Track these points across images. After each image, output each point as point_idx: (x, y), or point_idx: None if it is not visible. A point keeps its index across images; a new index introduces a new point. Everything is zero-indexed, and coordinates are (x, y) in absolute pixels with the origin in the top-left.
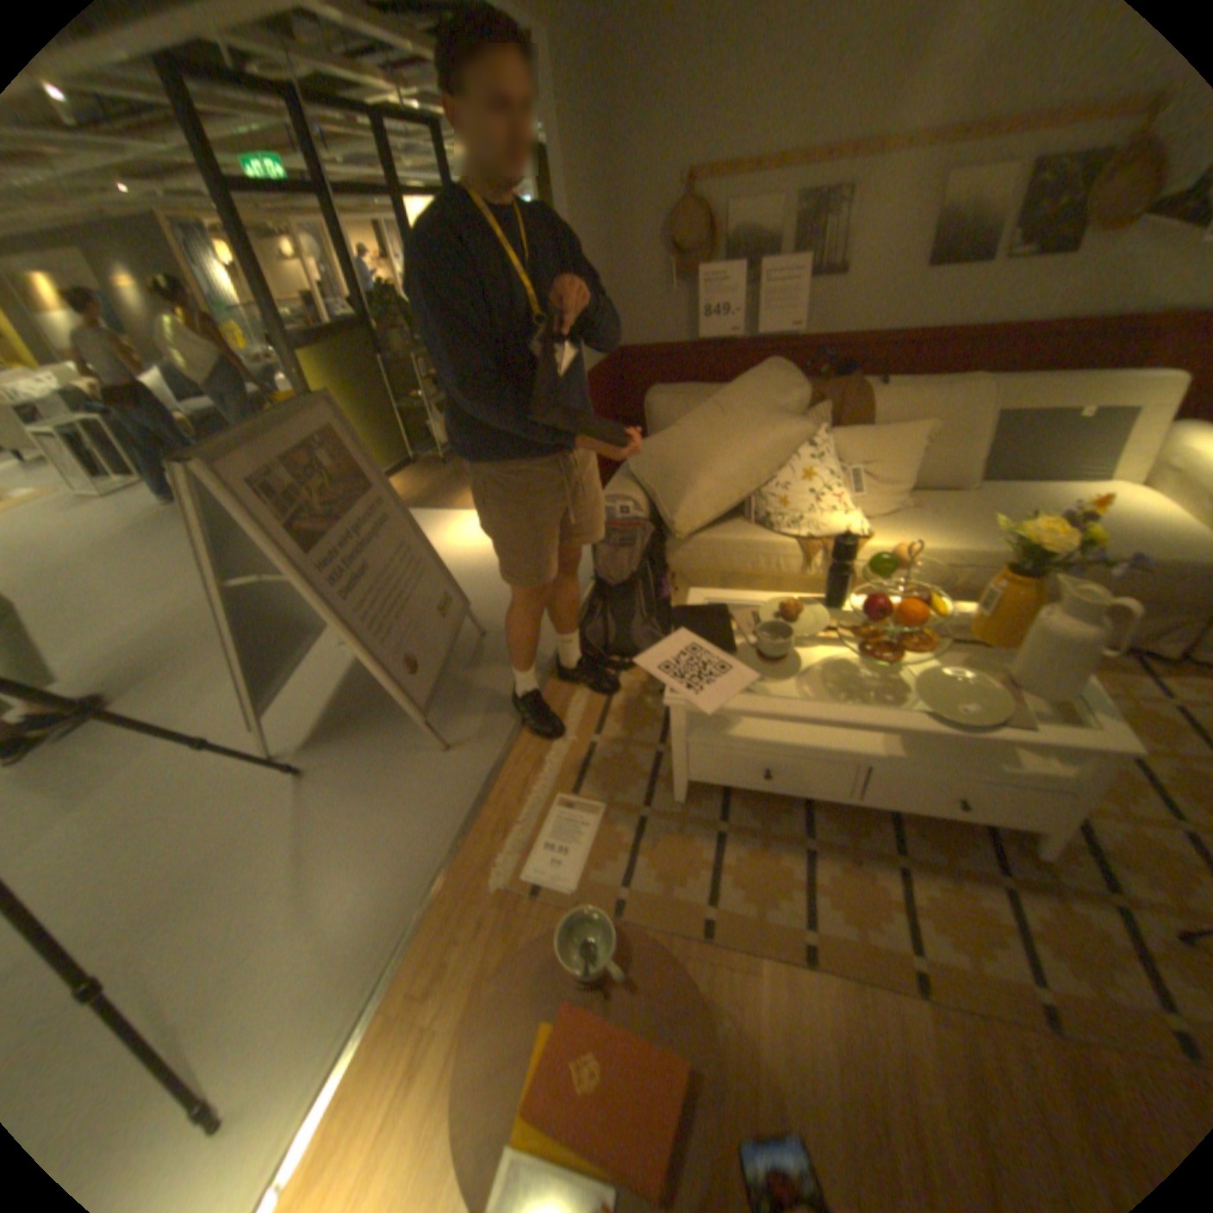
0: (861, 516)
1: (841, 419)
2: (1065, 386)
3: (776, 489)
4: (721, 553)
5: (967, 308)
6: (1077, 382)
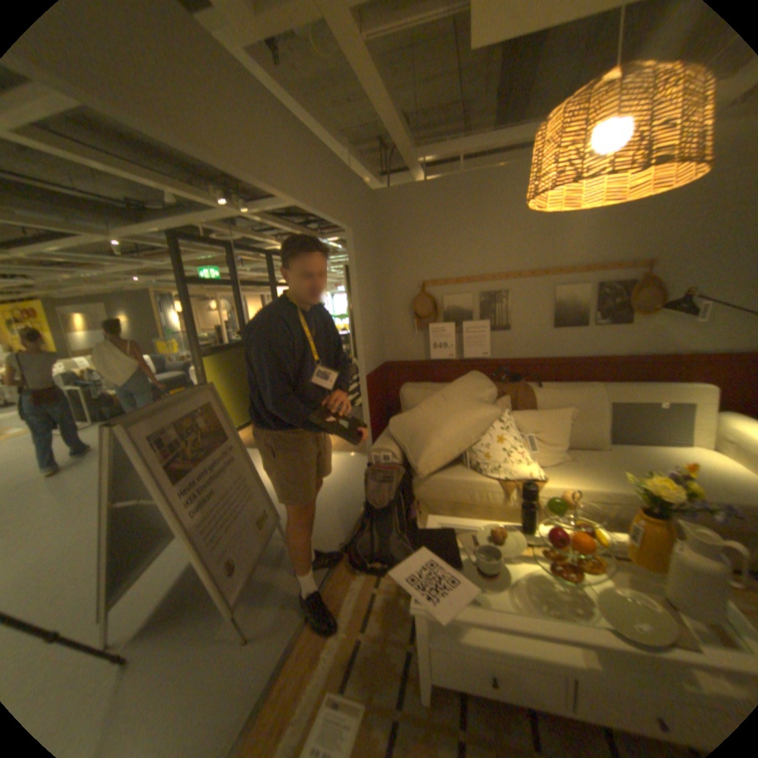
0: (539, 467)
1: (518, 406)
2: (647, 391)
3: (482, 448)
4: (450, 489)
5: (580, 348)
6: (653, 389)
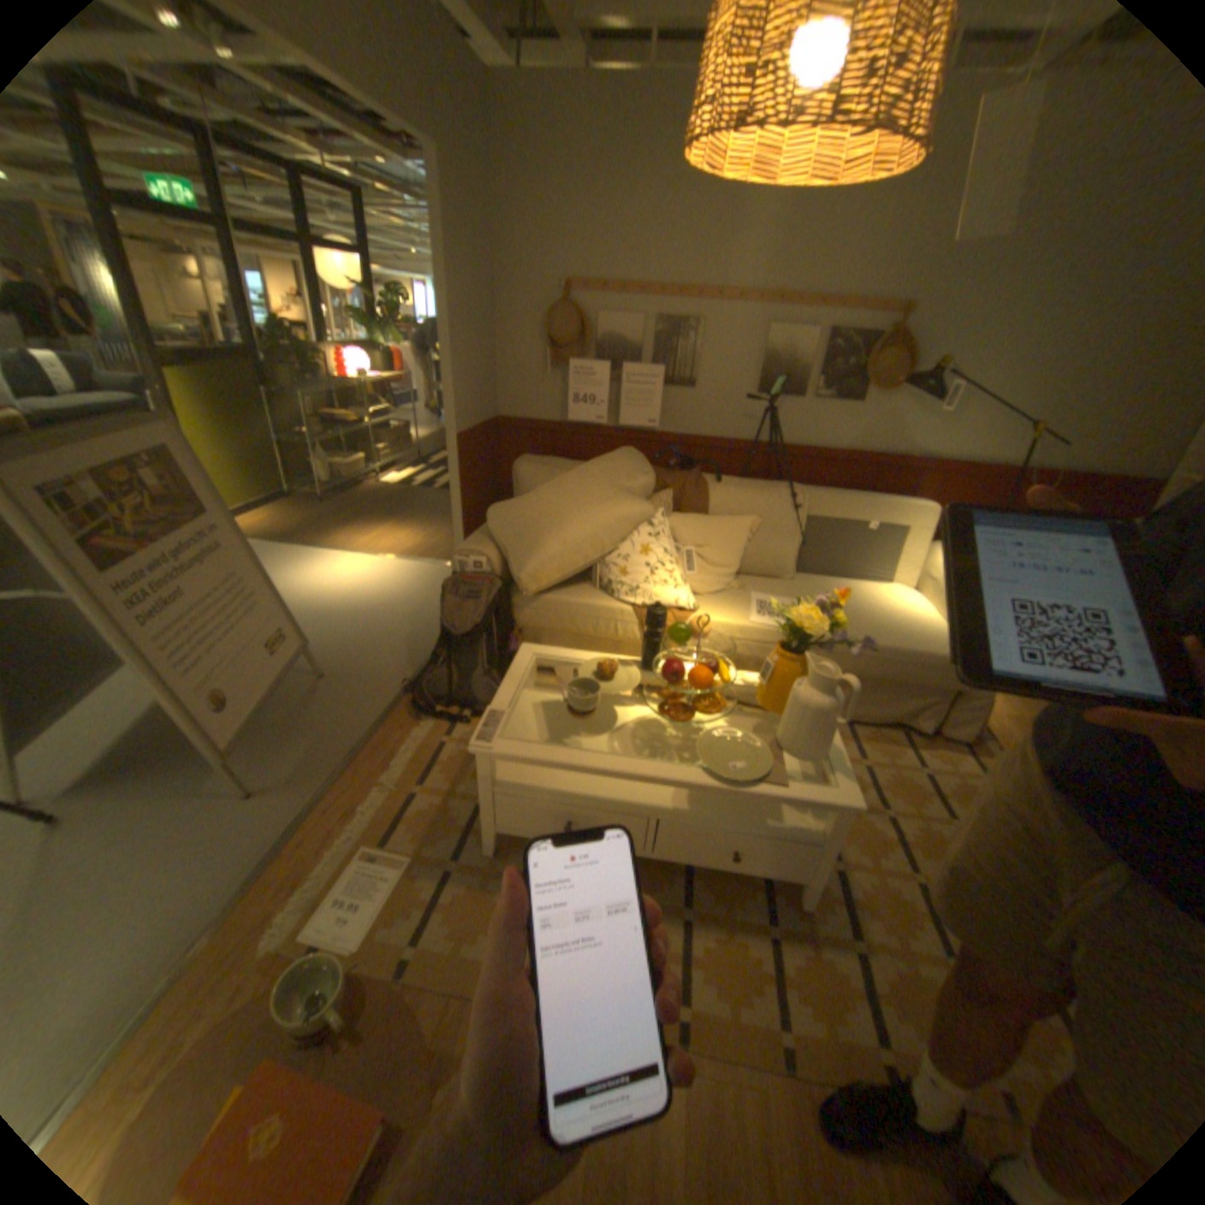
0: (690, 591)
1: (682, 506)
2: (853, 502)
3: (618, 559)
4: (566, 613)
5: (788, 429)
6: (861, 500)
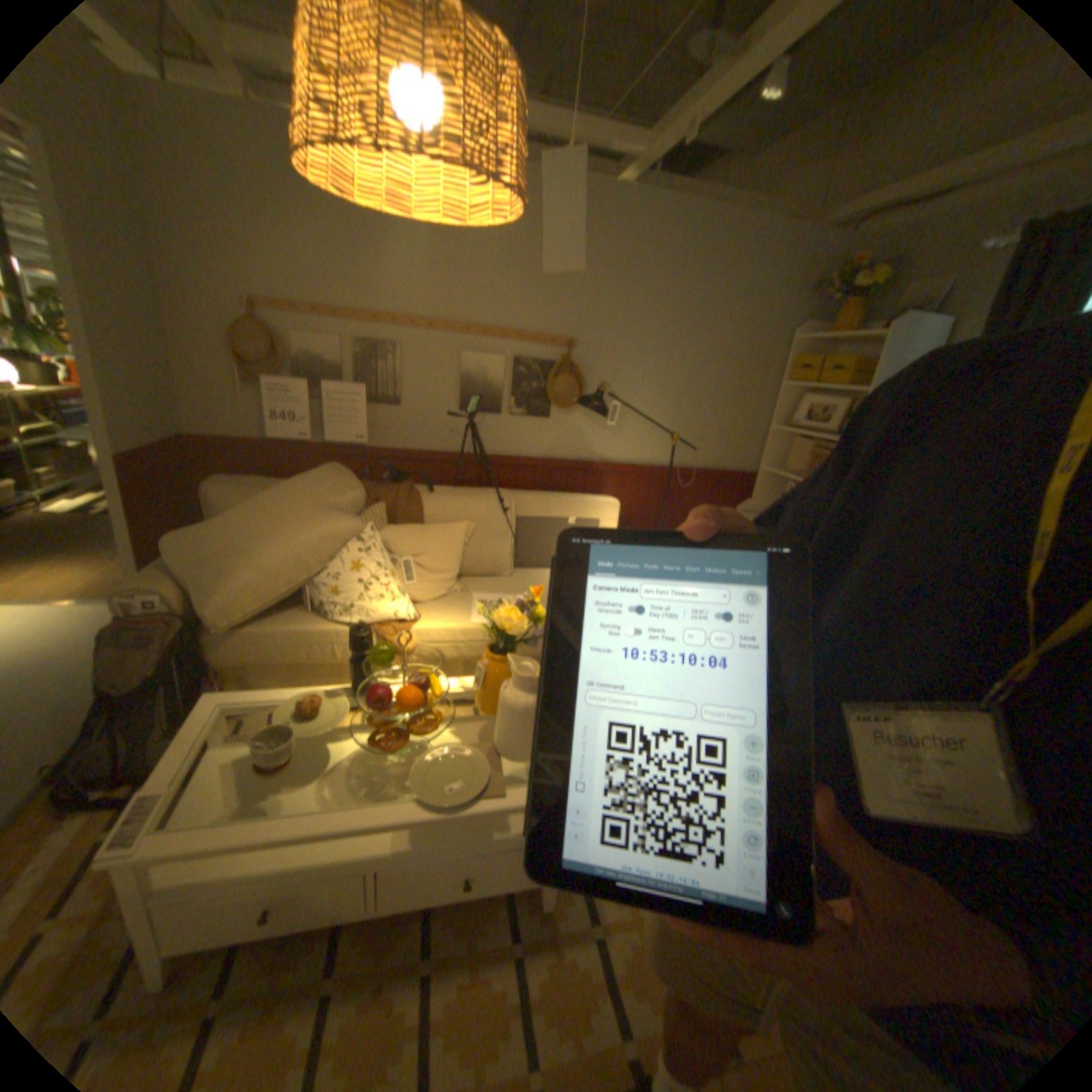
0: (410, 600)
1: (397, 516)
2: (550, 502)
3: (327, 578)
4: (272, 644)
5: (491, 441)
6: (557, 500)
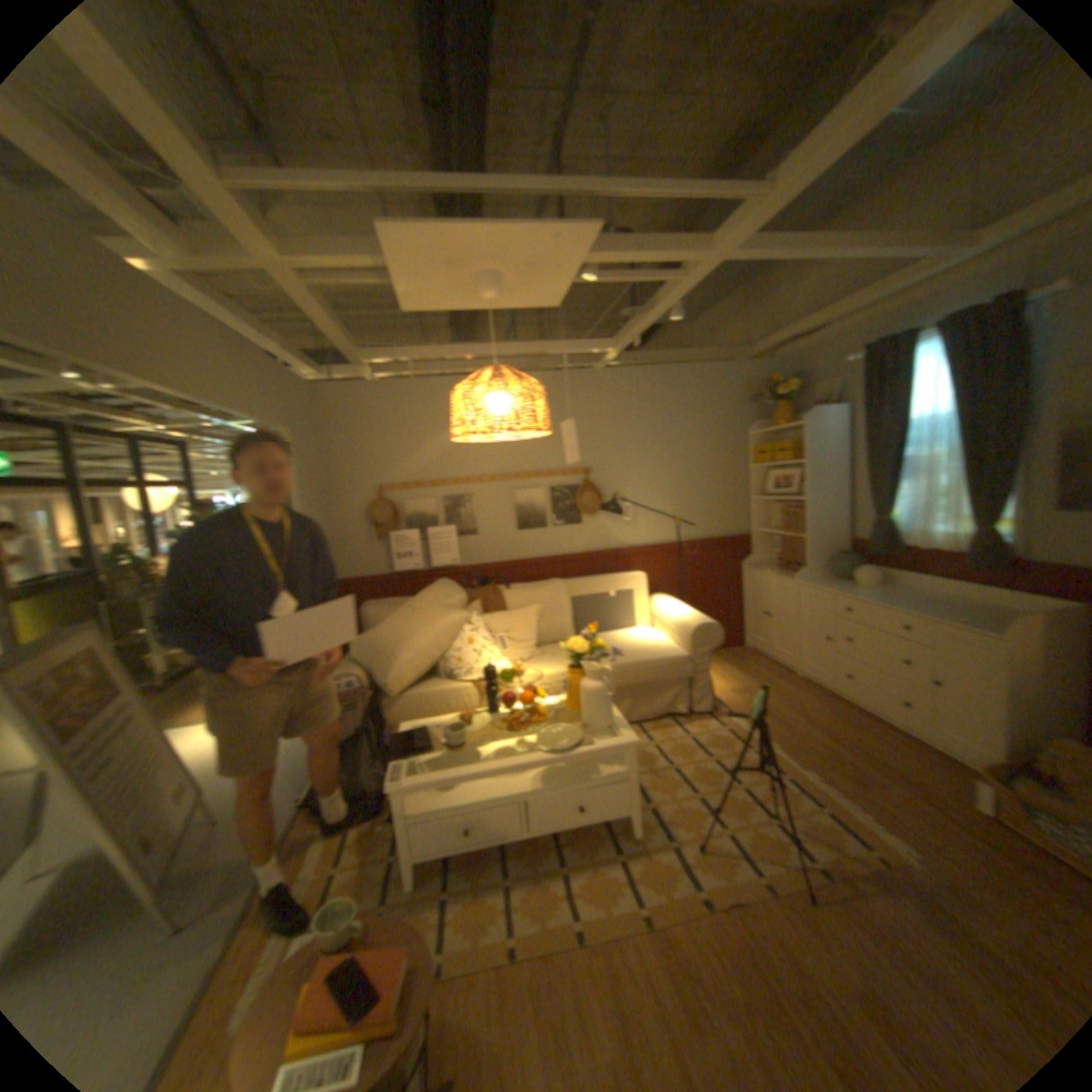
0: (509, 663)
1: (489, 610)
2: (593, 582)
3: (454, 653)
4: (425, 703)
5: (543, 549)
6: (598, 580)
